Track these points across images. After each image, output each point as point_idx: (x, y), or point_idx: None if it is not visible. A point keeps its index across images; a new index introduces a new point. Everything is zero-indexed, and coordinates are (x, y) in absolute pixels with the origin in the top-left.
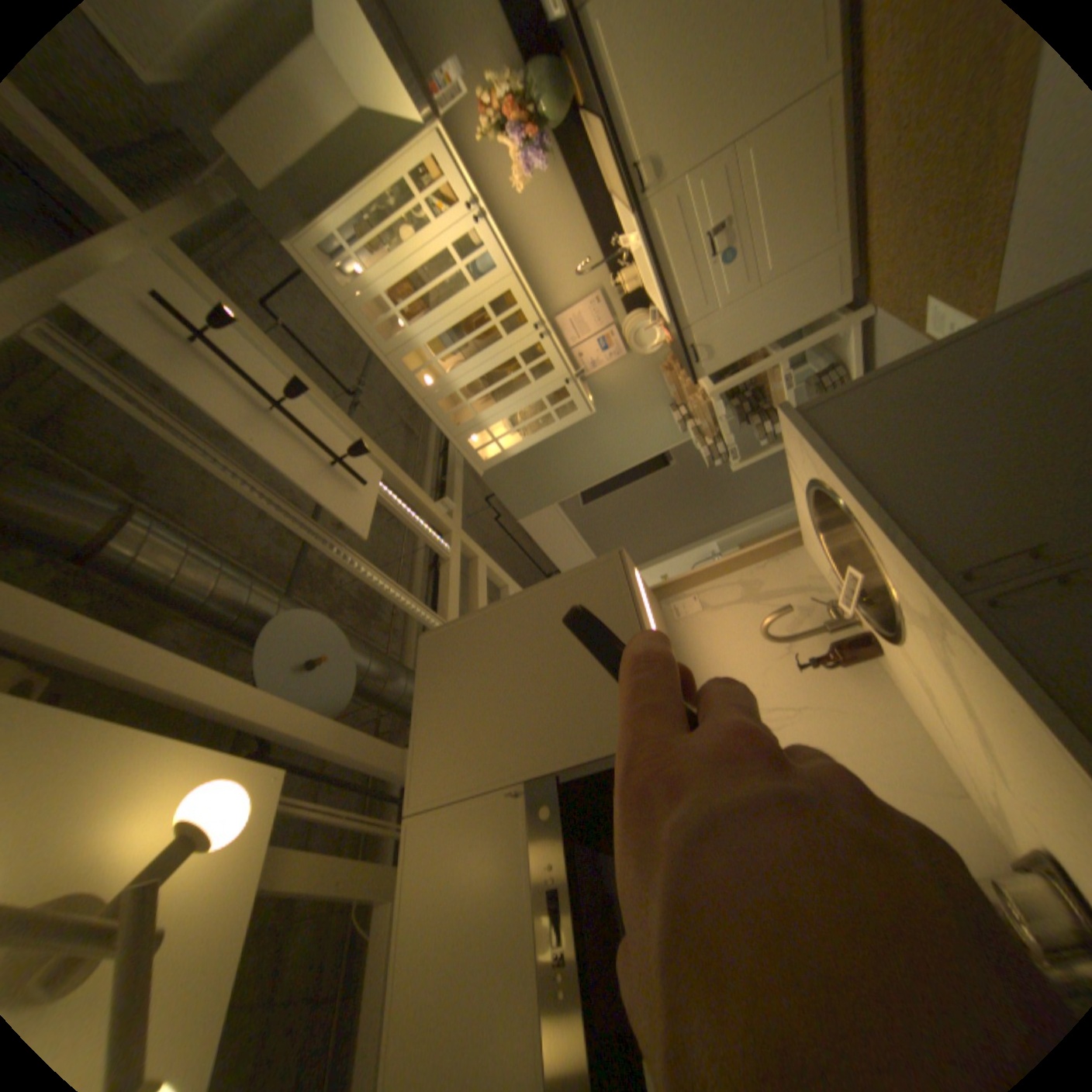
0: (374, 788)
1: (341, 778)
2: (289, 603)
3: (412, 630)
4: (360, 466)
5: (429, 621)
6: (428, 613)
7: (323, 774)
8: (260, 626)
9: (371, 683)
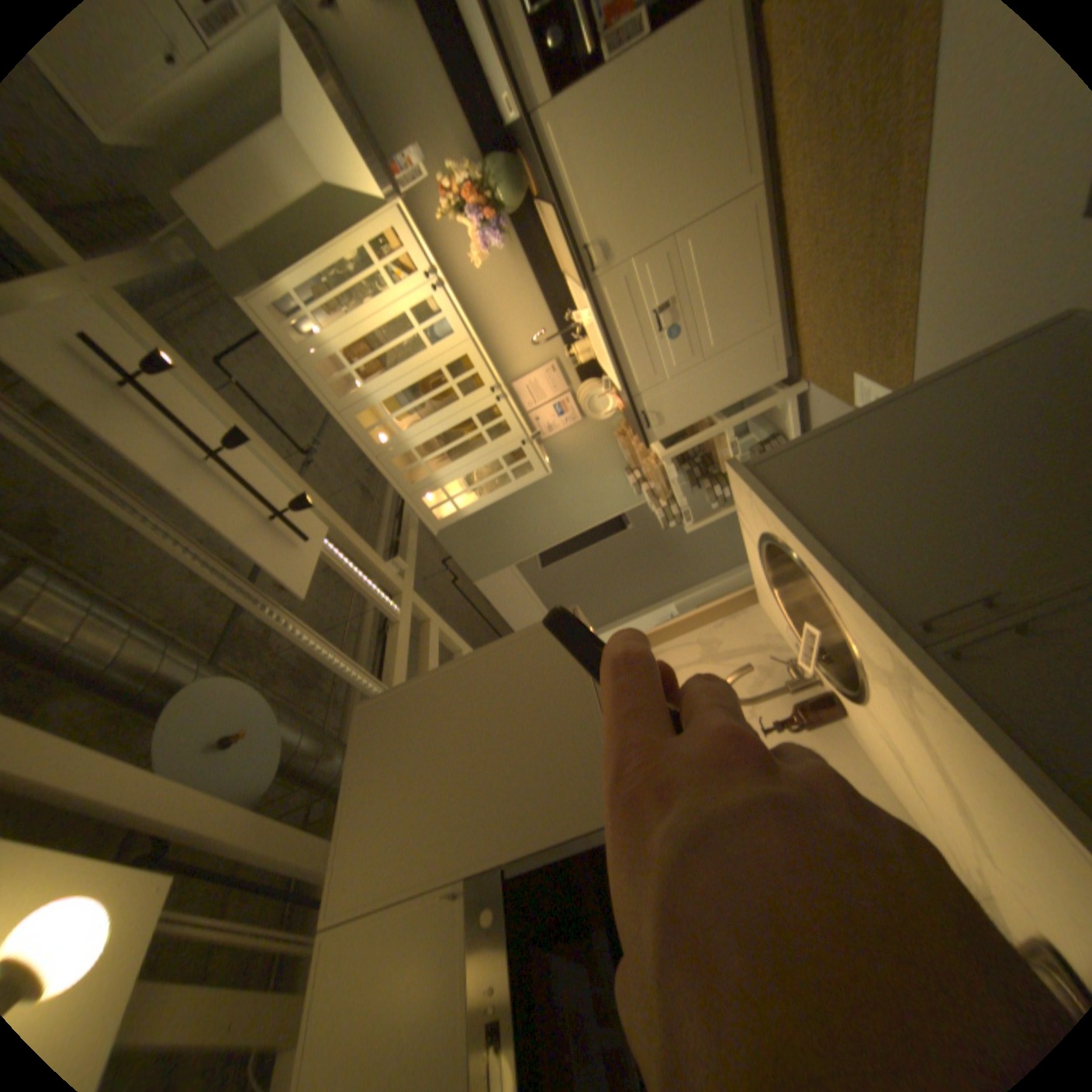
0: (296, 892)
1: (255, 882)
2: (212, 673)
3: (354, 702)
4: (303, 522)
5: (372, 690)
6: (371, 681)
7: (233, 878)
8: (170, 699)
9: (301, 764)
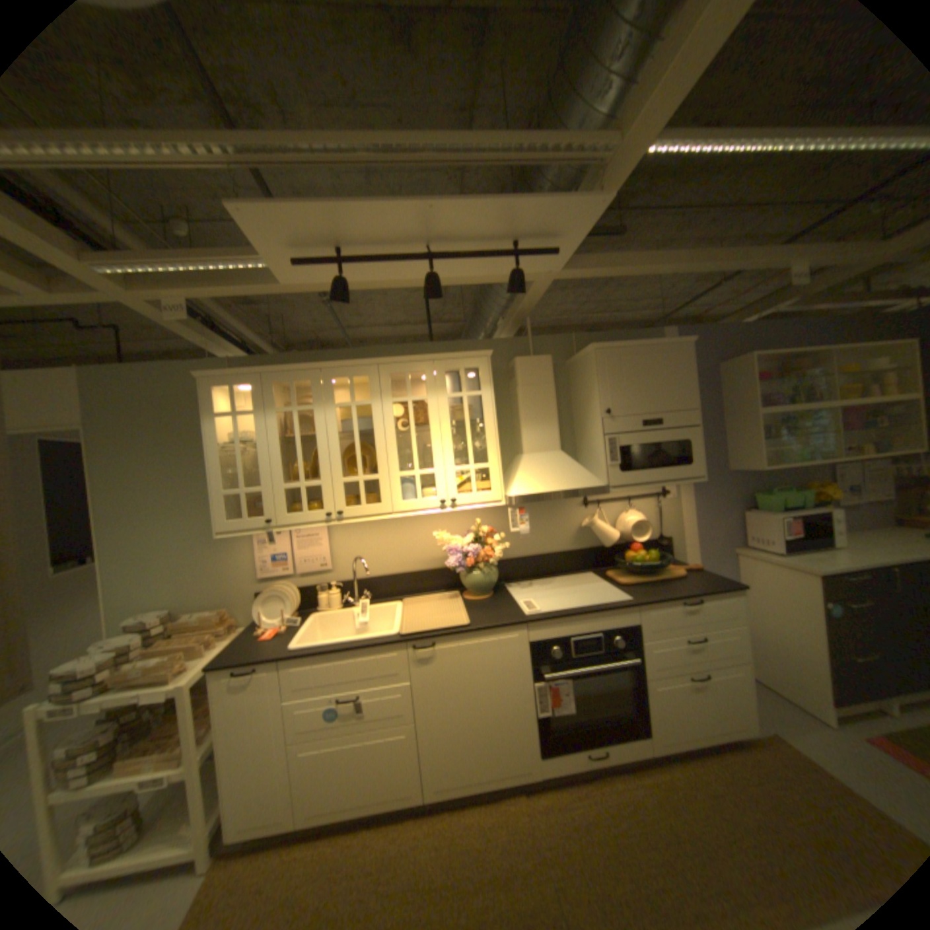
0: None
1: None
2: None
3: None
4: (308, 267)
5: None
6: None
7: None
8: None
9: None
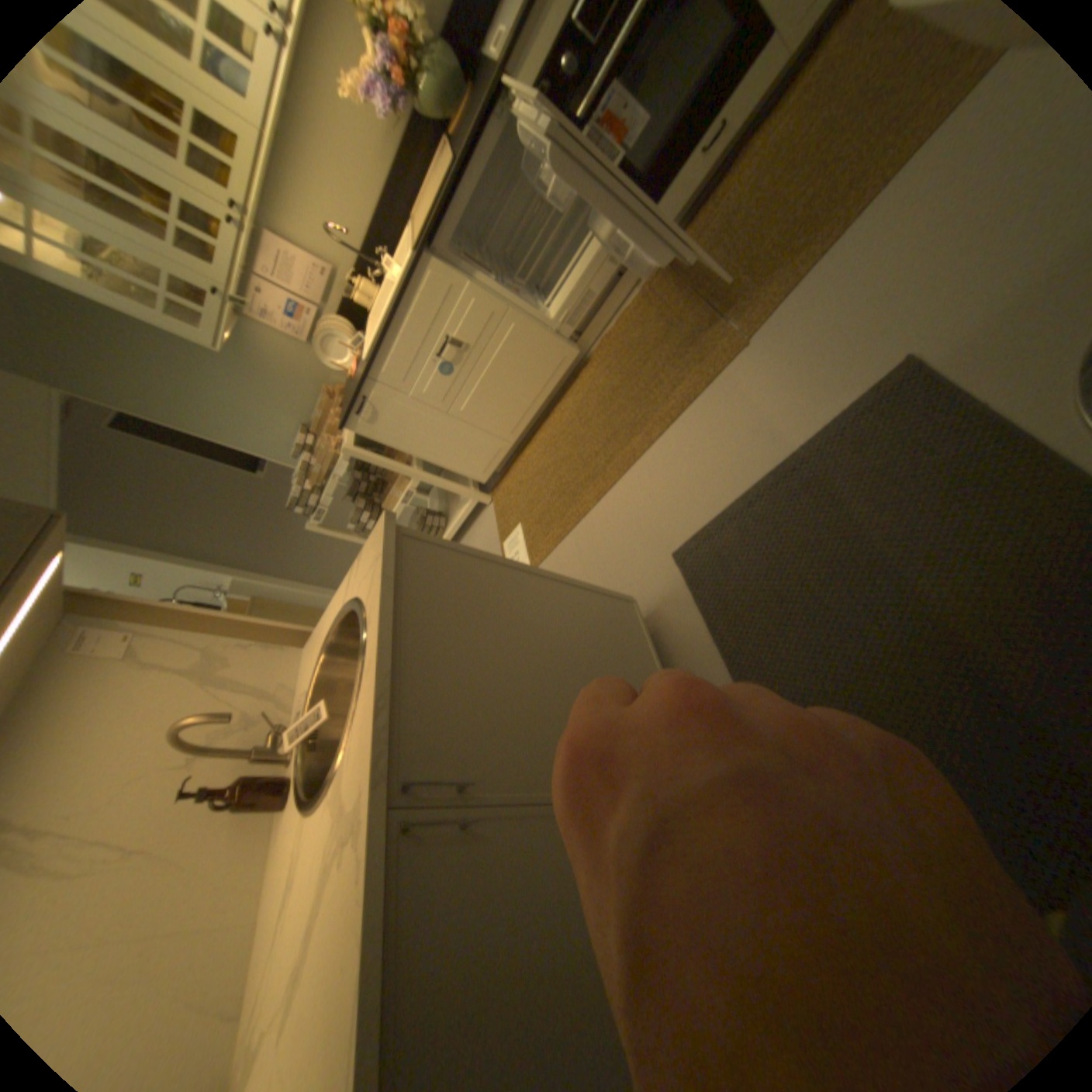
0: None
1: None
2: None
3: None
4: None
5: None
6: None
7: None
8: None
9: None
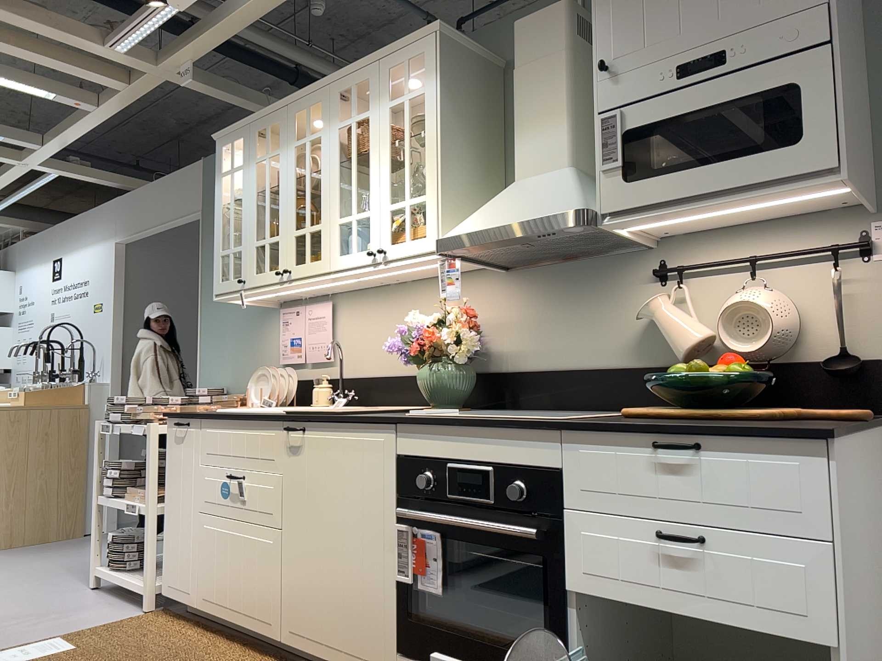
0: None
1: None
2: None
3: None
4: None
5: None
6: None
7: None
8: None
9: None
